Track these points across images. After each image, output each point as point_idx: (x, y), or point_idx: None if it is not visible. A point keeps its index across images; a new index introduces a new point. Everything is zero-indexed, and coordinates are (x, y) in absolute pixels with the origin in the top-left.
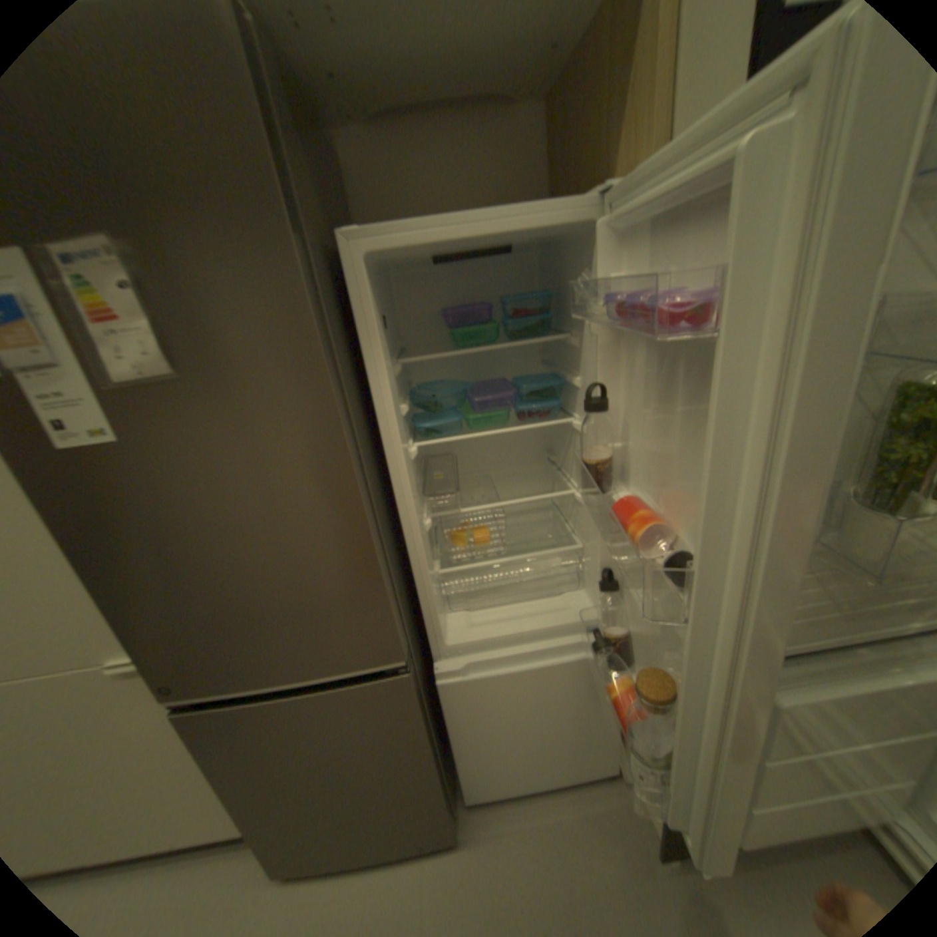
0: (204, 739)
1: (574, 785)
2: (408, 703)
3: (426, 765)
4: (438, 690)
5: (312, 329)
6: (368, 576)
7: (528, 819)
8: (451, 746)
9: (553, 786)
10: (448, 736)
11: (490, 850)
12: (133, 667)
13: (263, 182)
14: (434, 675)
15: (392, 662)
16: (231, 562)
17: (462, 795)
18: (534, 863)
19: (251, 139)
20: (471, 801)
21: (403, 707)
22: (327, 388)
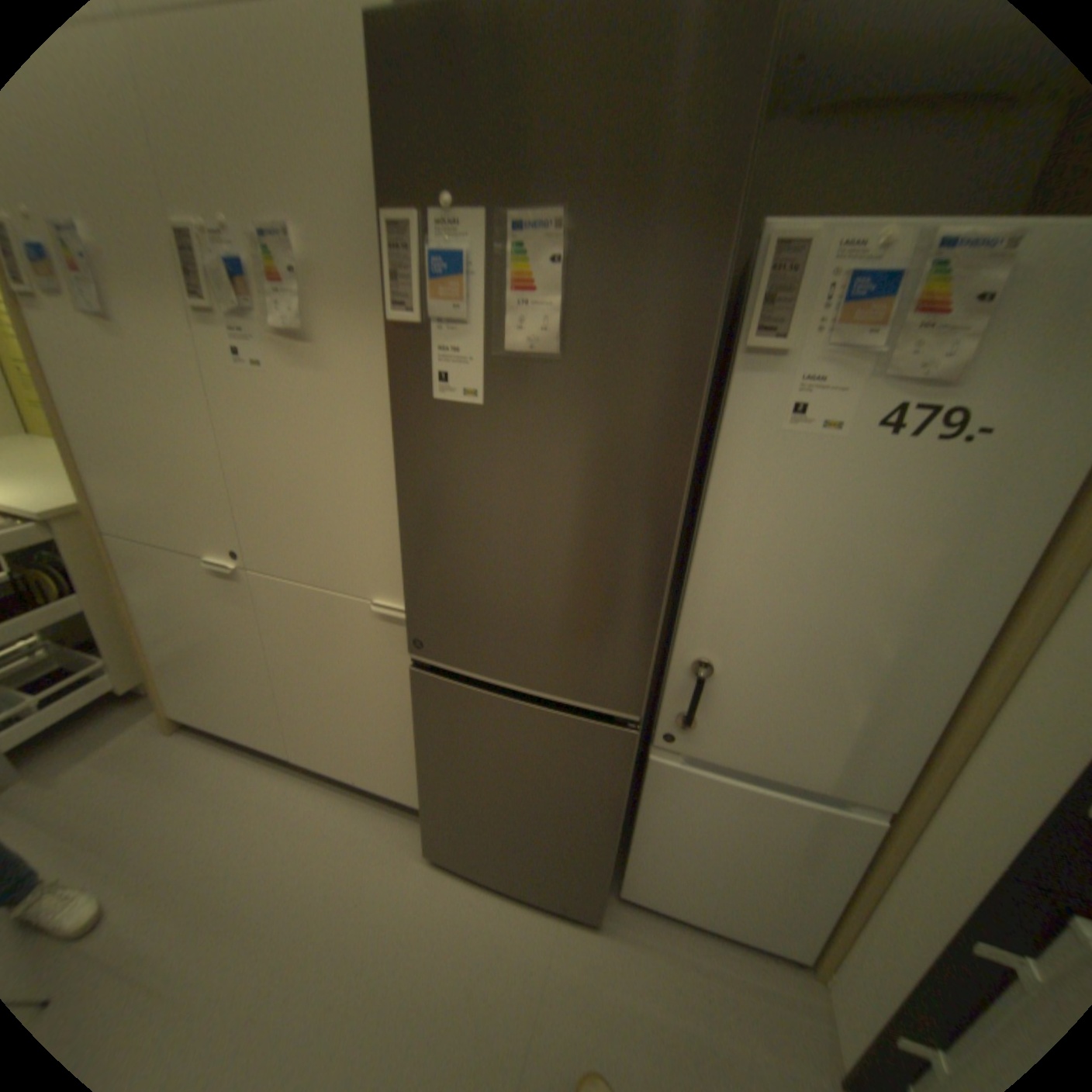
0: (430, 702)
1: (751, 948)
2: (625, 762)
3: (611, 833)
4: (650, 766)
5: (712, 342)
6: (647, 615)
7: (685, 950)
8: (635, 829)
9: (724, 934)
10: (638, 817)
11: (635, 955)
12: (405, 612)
13: (735, 176)
14: (648, 749)
15: (628, 713)
16: (528, 551)
17: (623, 884)
18: (681, 996)
19: (744, 129)
20: (630, 897)
21: (617, 762)
22: (699, 408)
